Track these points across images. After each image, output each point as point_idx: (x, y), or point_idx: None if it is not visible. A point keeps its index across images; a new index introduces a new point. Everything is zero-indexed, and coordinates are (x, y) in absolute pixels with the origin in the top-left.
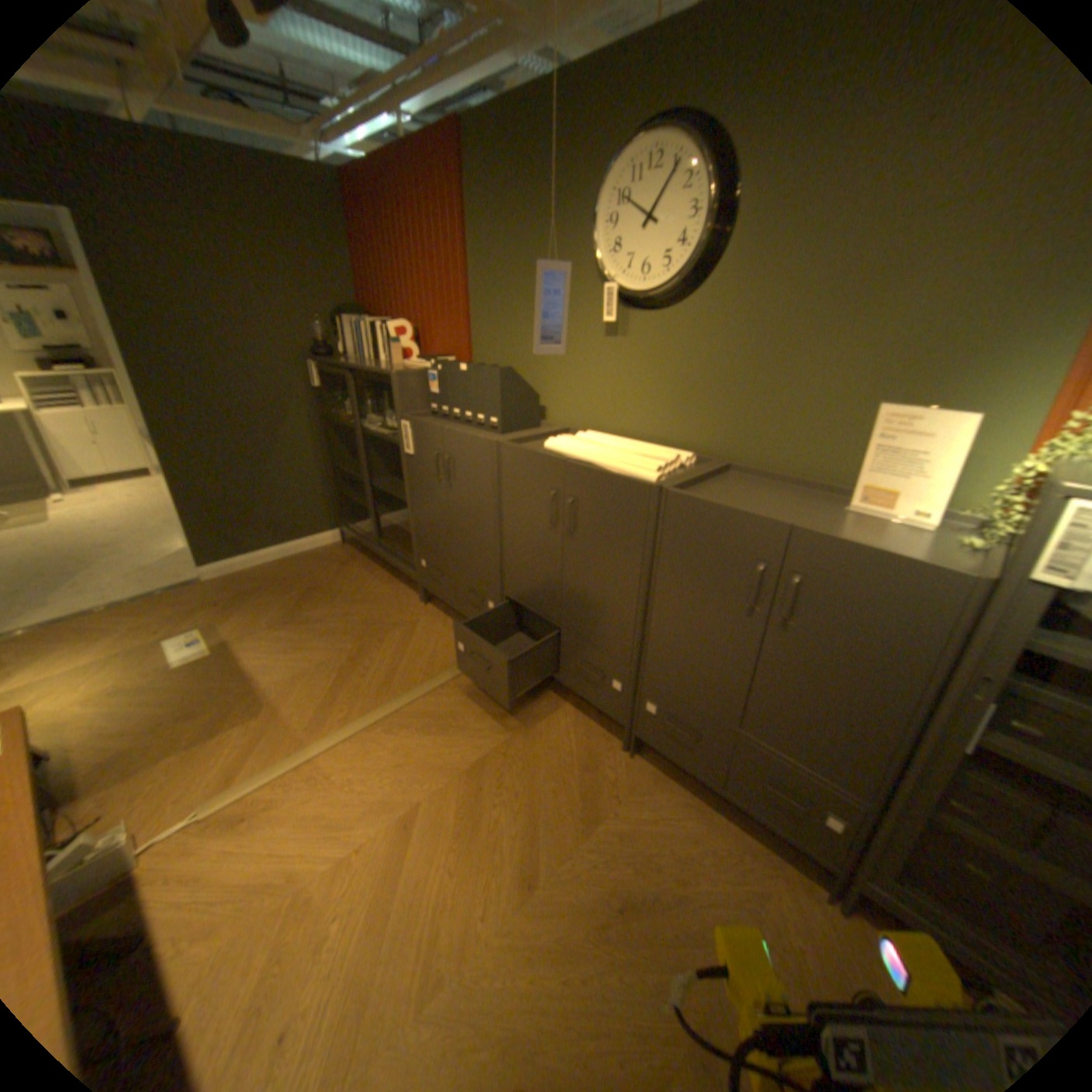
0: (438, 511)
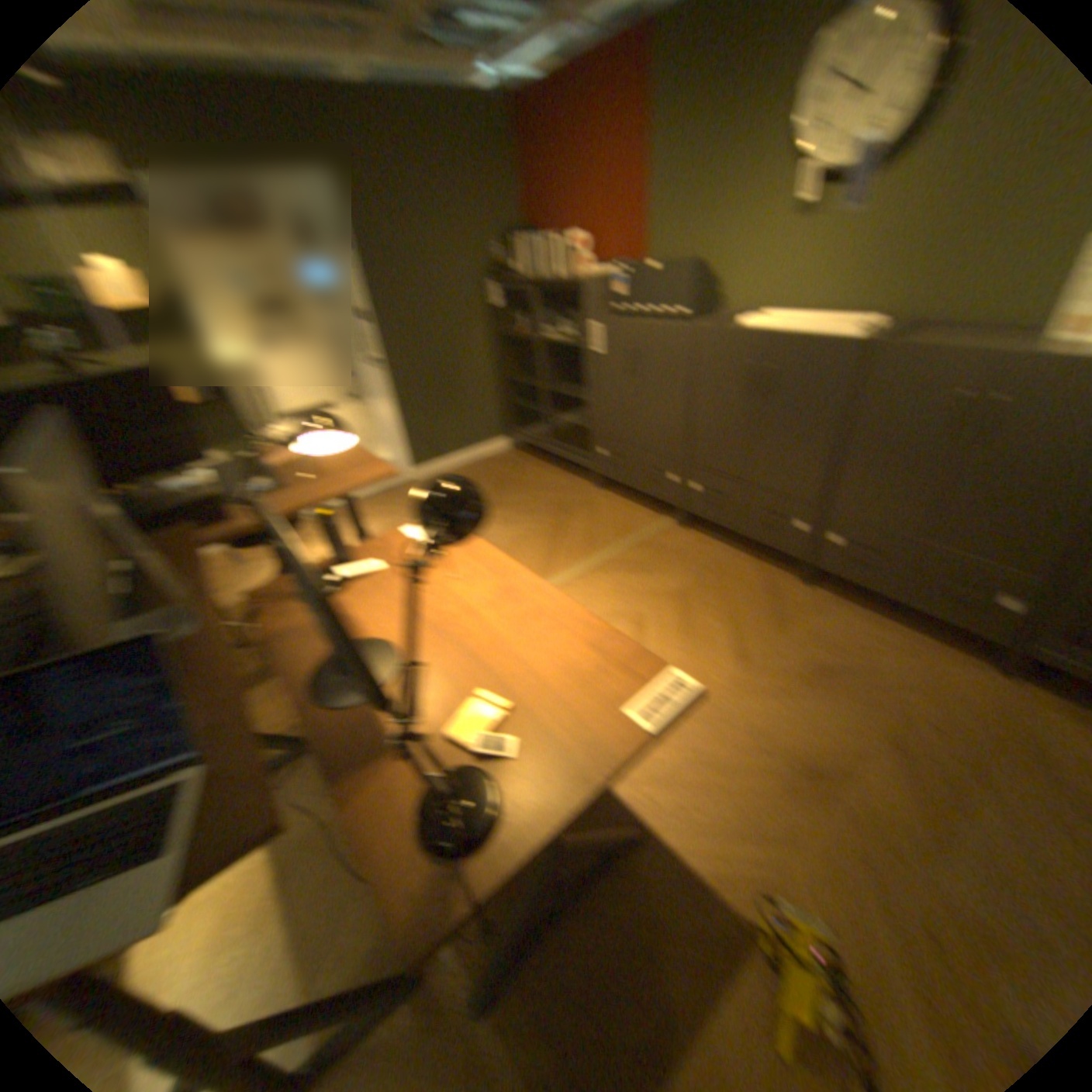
0: (618, 400)
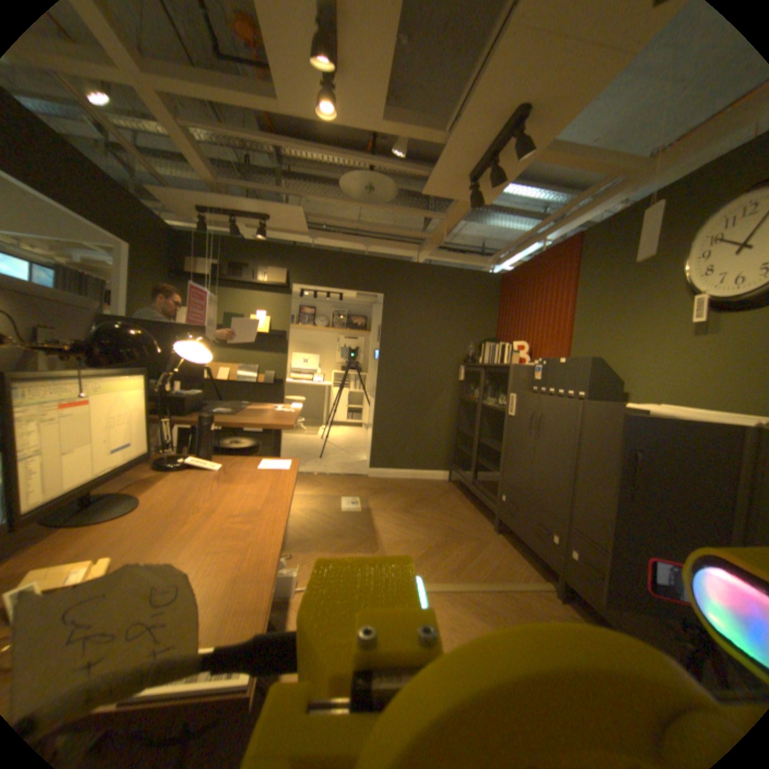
0: (523, 456)
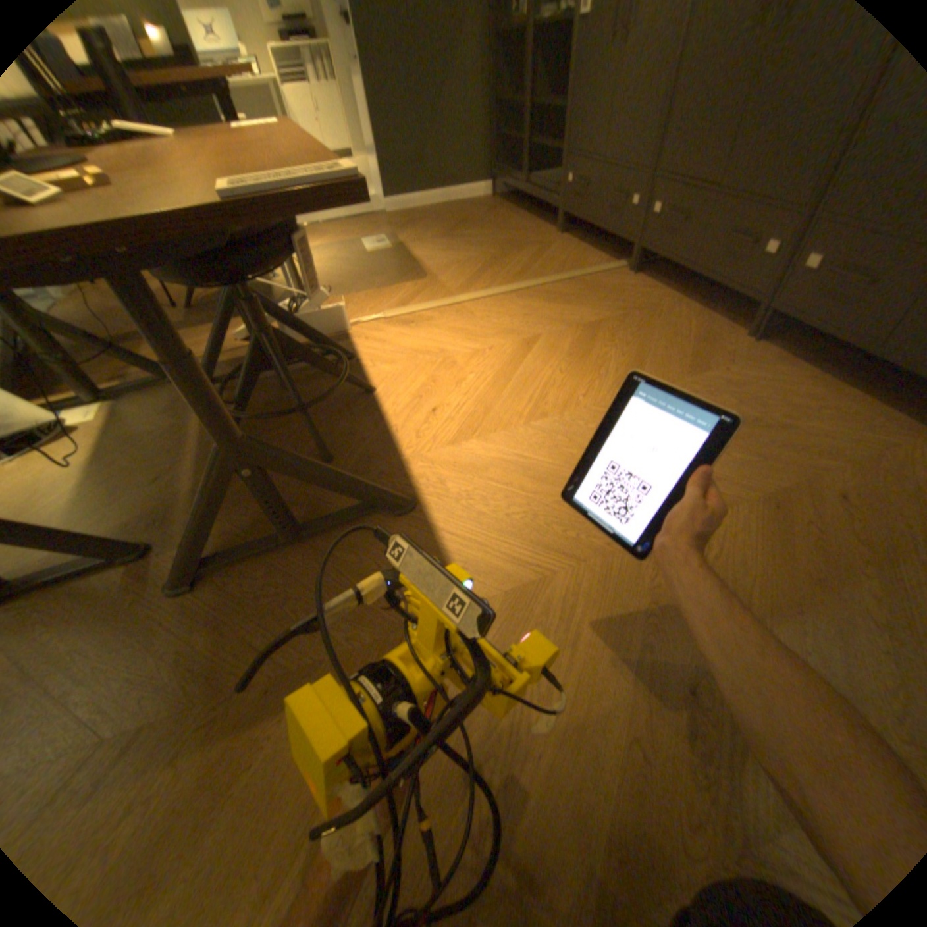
0: (600, 92)
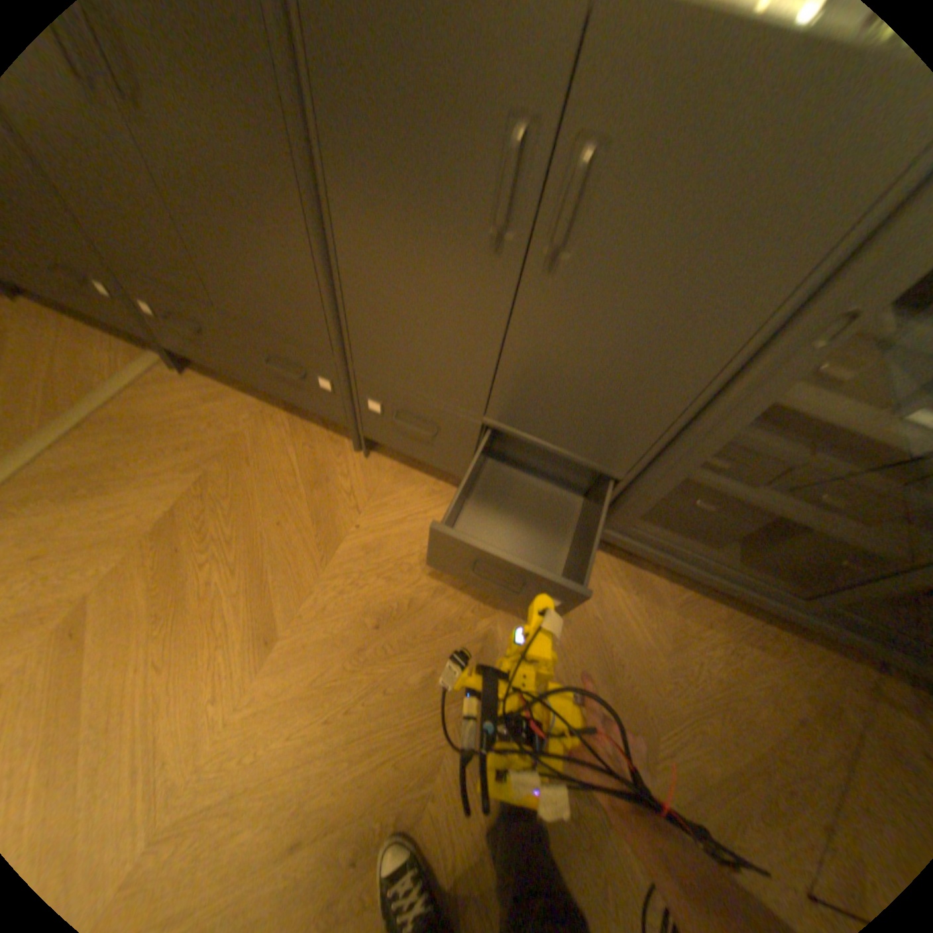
0: None
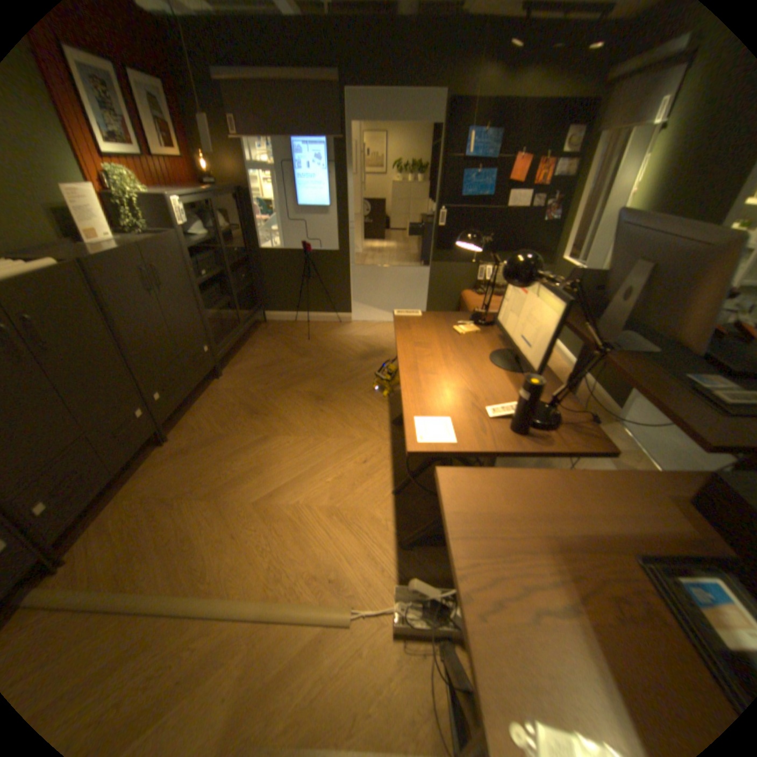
0: None
